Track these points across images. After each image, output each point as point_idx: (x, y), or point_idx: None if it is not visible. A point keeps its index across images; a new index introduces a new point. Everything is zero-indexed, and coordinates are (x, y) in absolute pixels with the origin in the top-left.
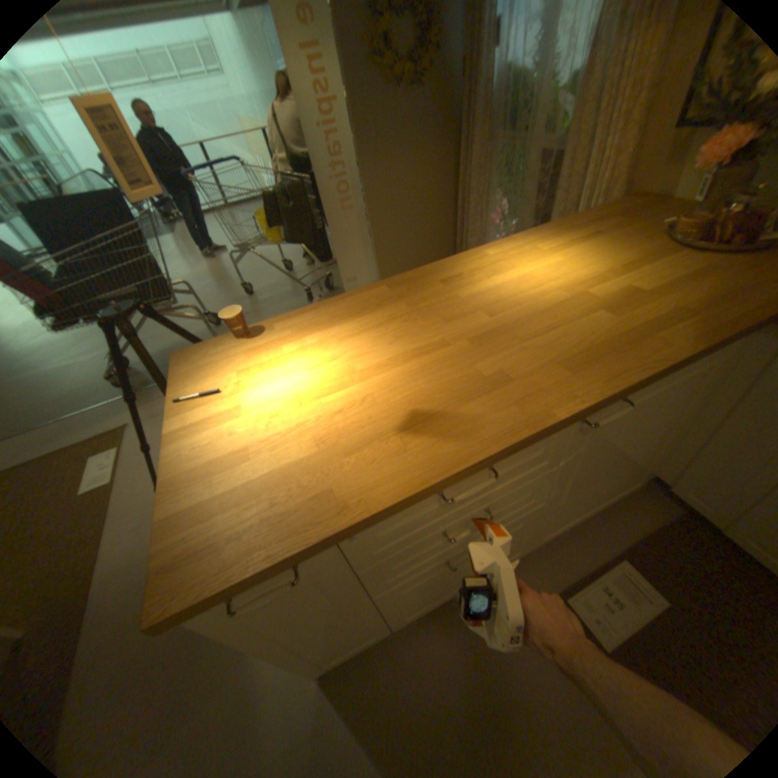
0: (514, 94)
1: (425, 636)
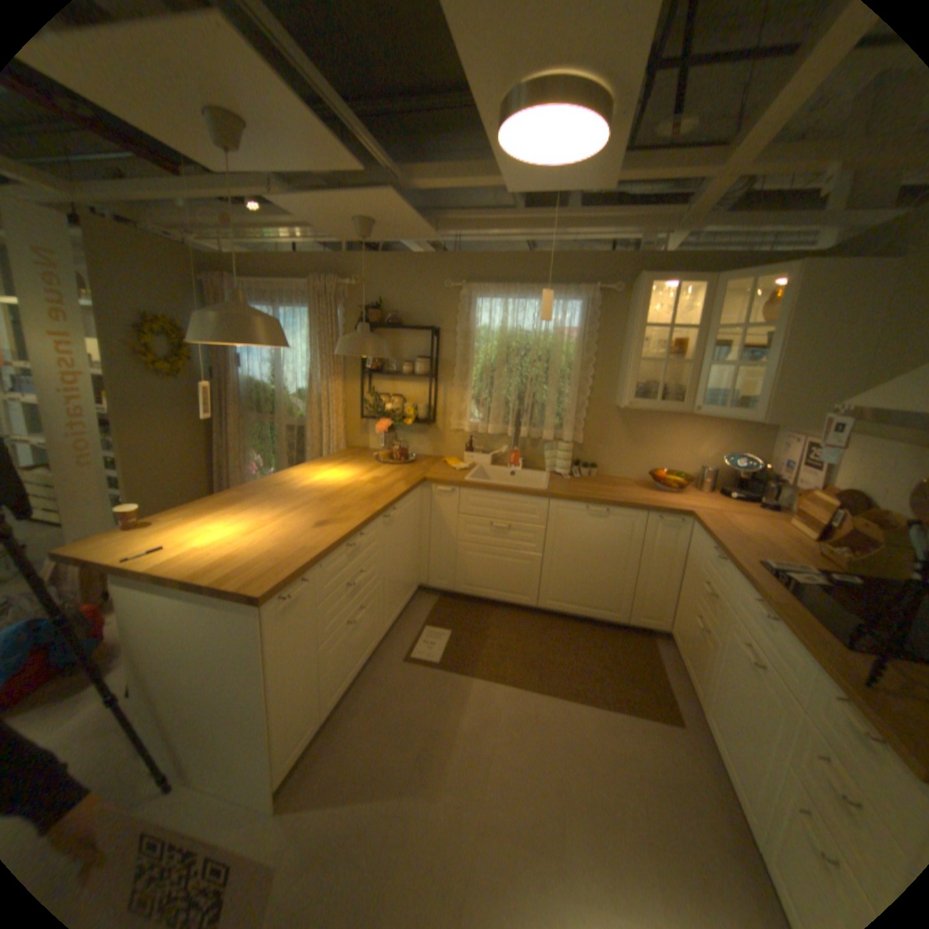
0: (257, 394)
1: (340, 727)
